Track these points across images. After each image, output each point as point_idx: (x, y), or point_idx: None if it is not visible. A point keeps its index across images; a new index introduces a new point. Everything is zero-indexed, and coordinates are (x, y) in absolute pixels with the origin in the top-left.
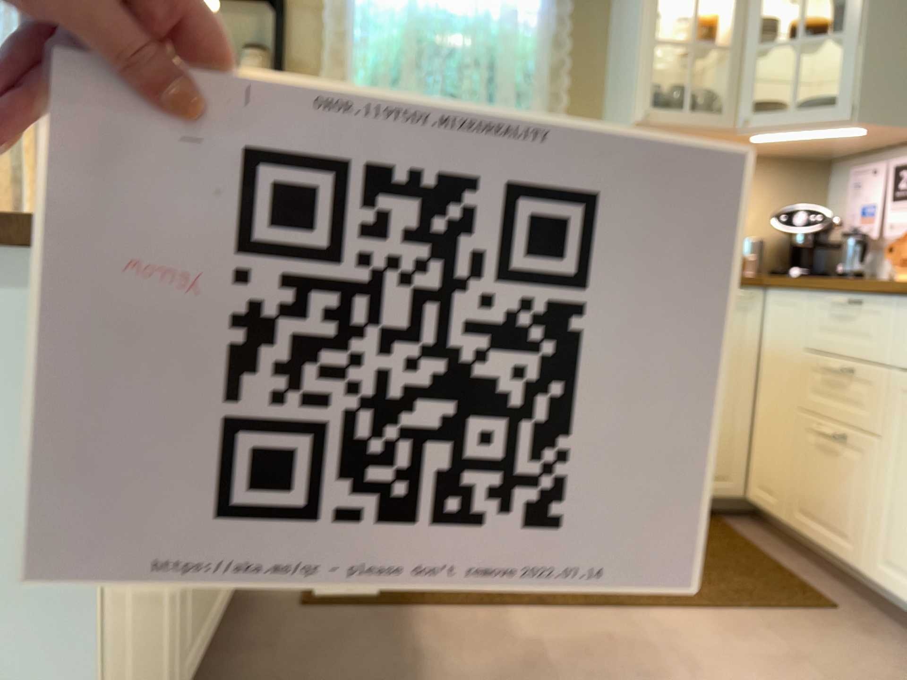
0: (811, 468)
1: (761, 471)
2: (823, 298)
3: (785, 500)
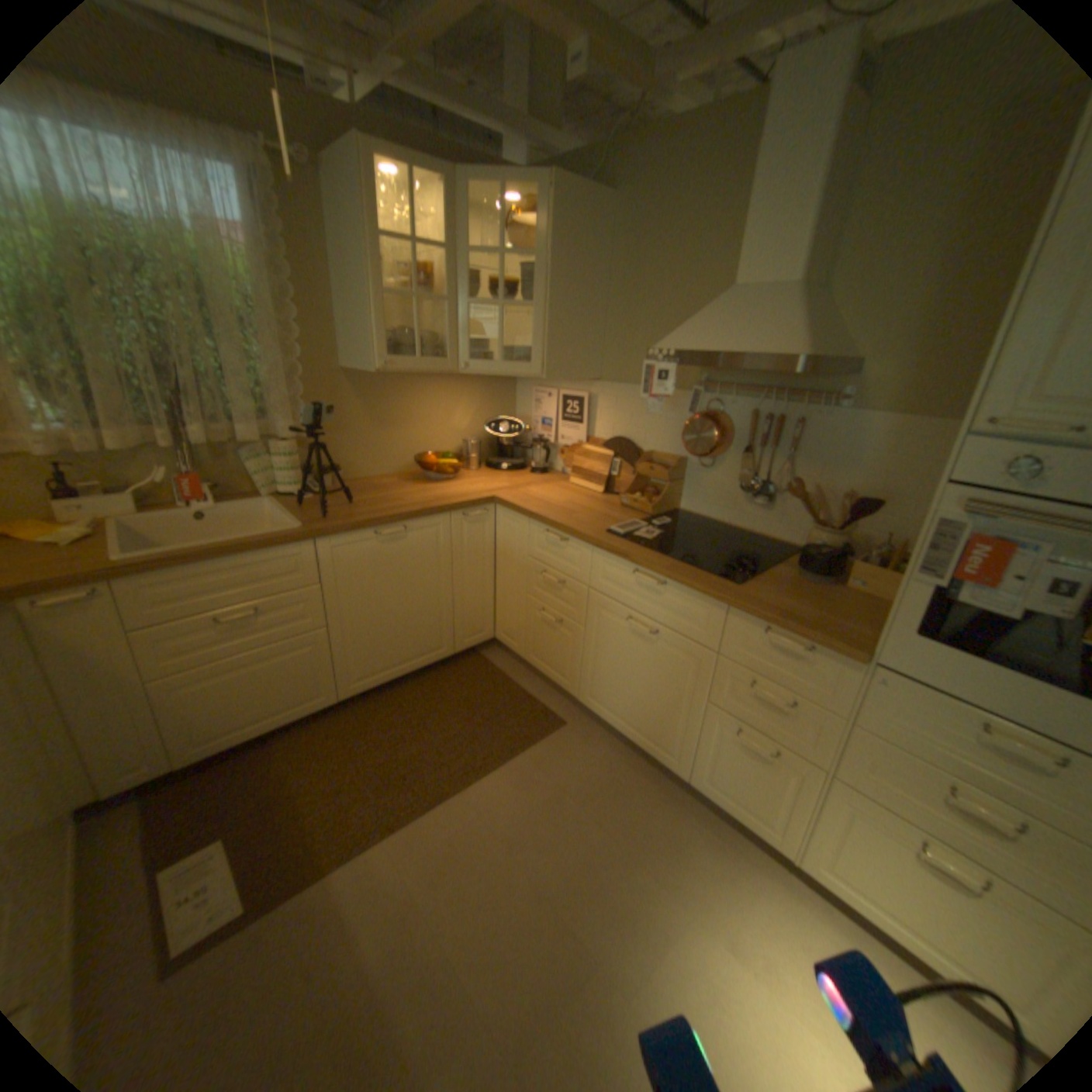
0: (537, 631)
1: (503, 624)
2: (537, 526)
3: (521, 645)
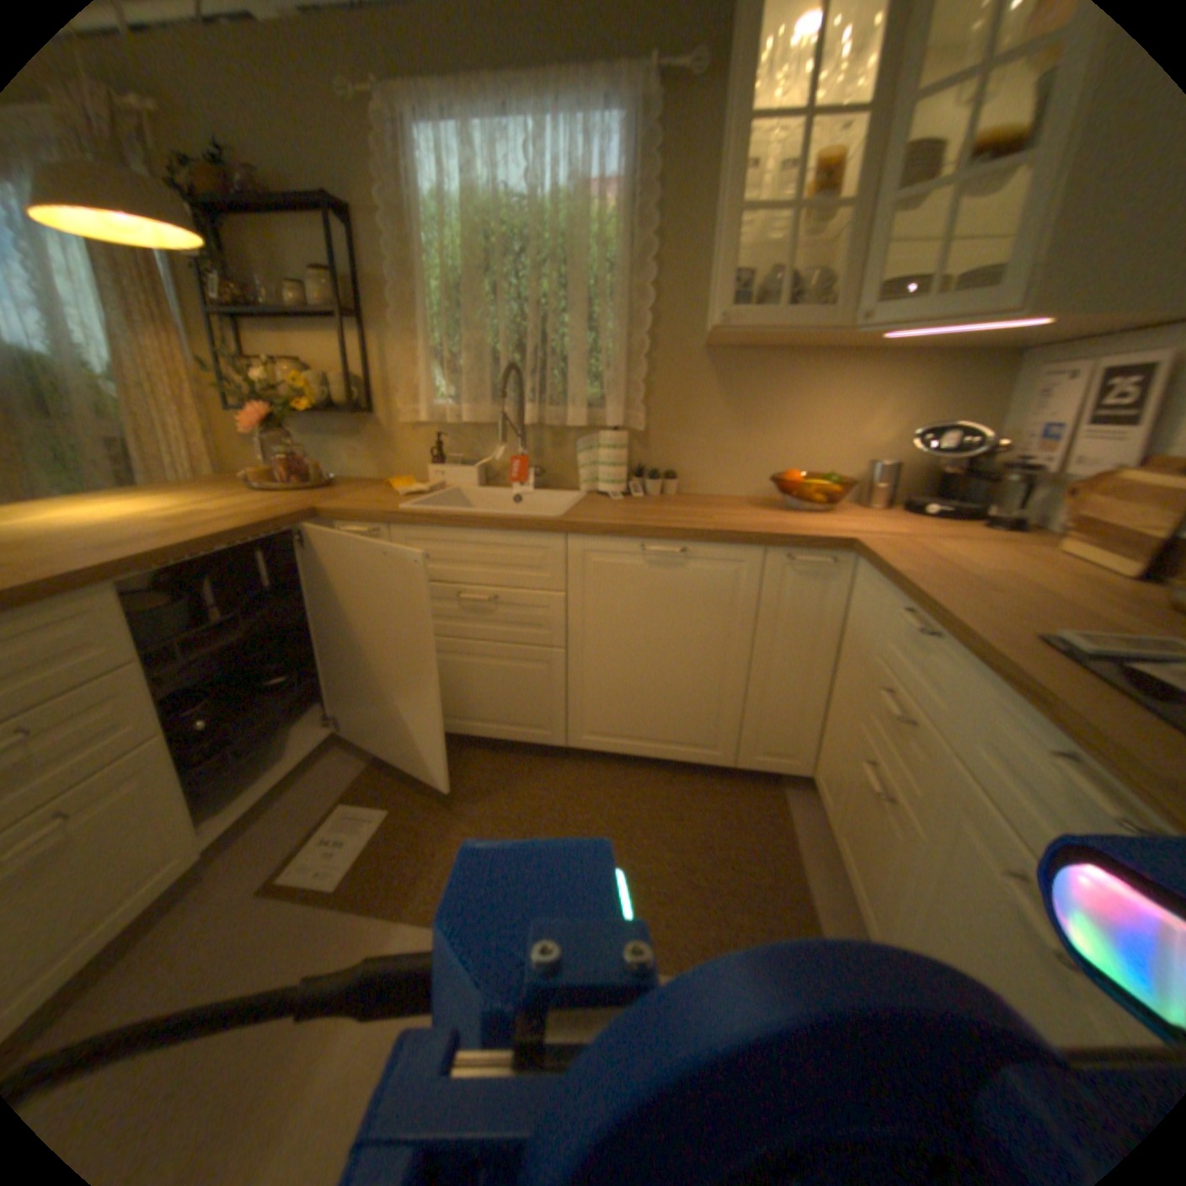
0: (860, 800)
1: (825, 762)
2: (903, 600)
3: (836, 811)
